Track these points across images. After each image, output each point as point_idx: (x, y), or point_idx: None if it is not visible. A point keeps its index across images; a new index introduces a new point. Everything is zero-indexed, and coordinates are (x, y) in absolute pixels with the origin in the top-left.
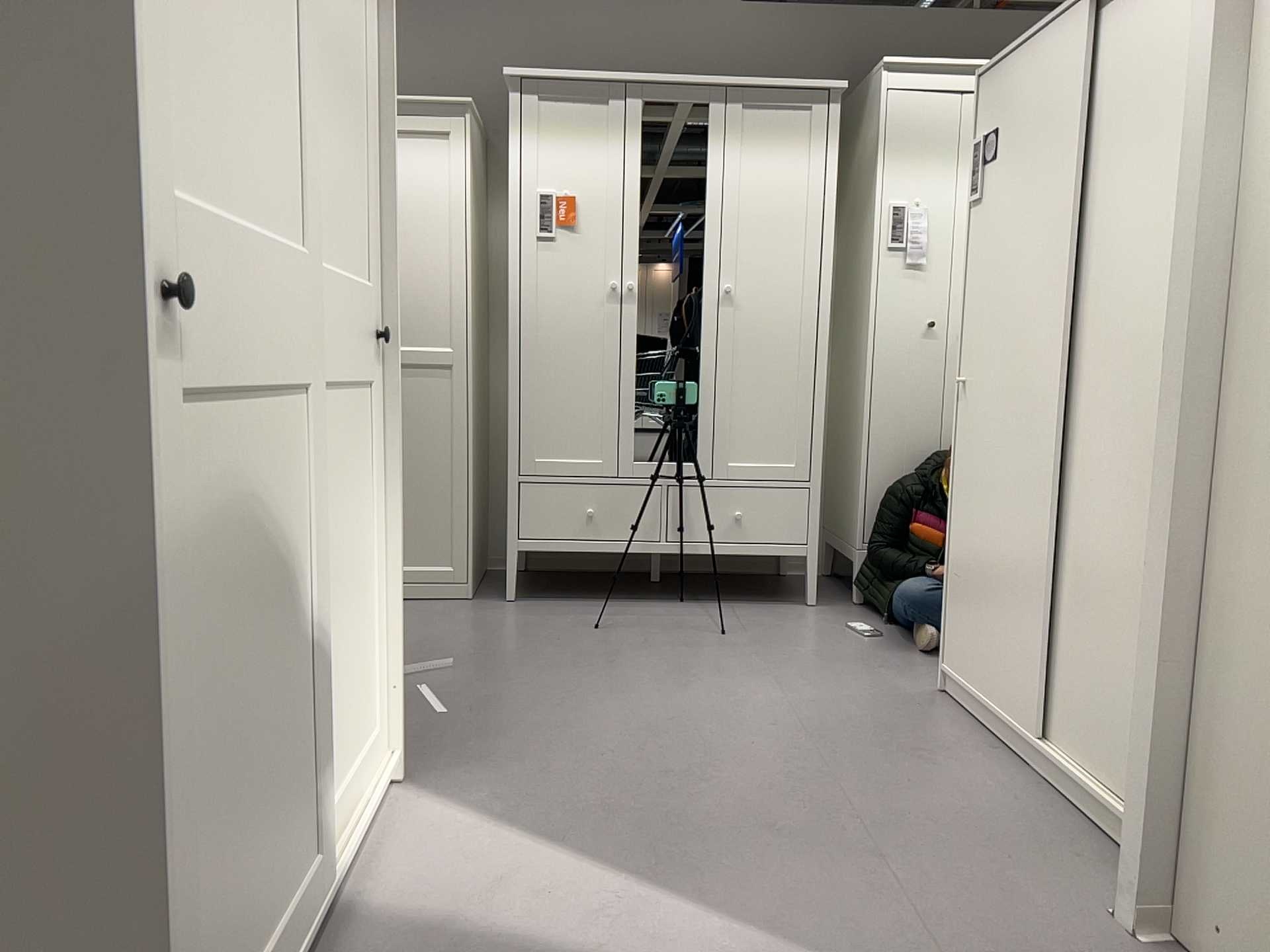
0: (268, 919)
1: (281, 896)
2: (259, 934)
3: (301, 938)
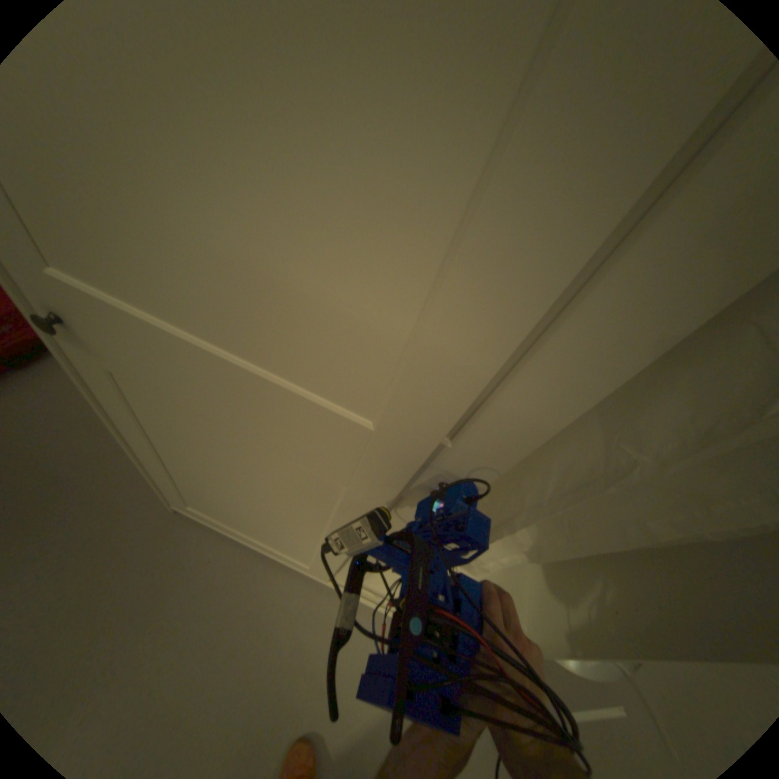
0: (261, 539)
1: (276, 546)
2: (252, 534)
3: (291, 563)
